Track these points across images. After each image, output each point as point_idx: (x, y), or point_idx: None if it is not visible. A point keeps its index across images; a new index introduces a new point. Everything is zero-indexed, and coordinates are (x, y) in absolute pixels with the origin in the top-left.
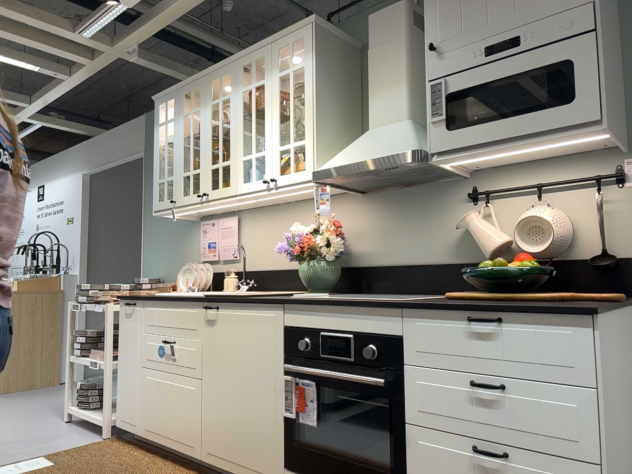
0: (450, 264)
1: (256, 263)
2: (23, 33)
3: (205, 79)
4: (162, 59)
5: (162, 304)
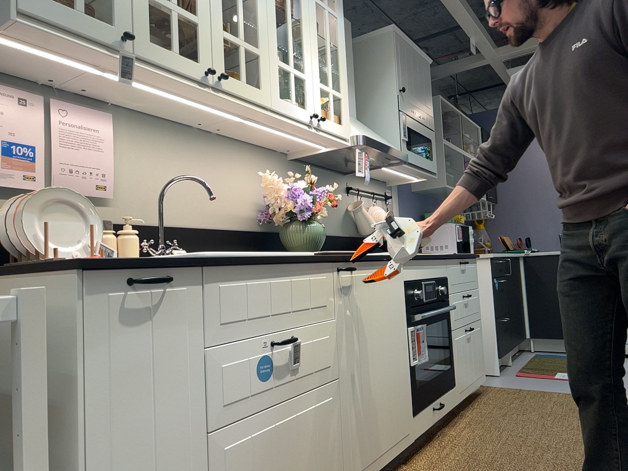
0: (342, 236)
1: (150, 211)
2: None
3: None
4: None
5: (257, 273)
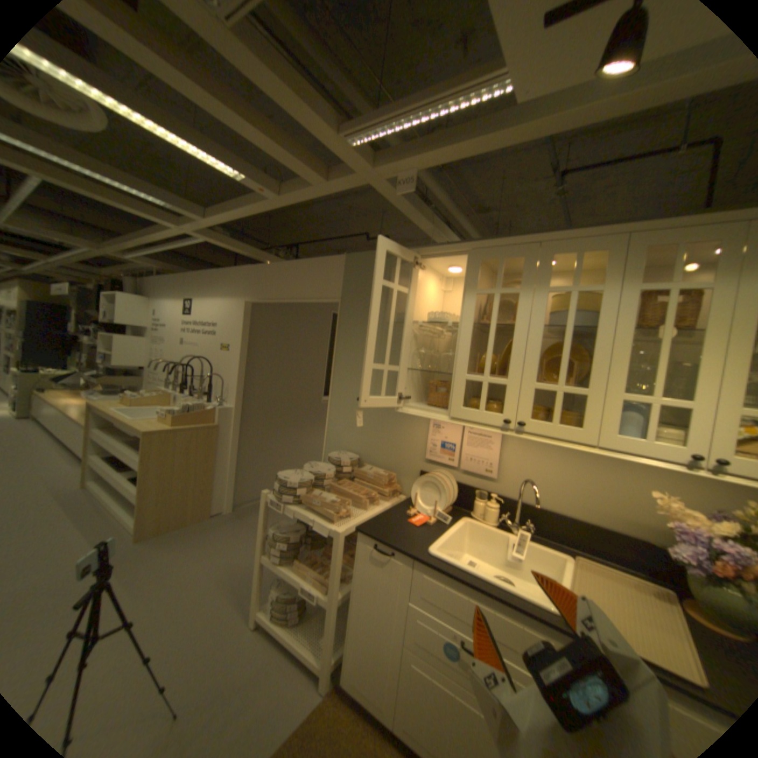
0: None
1: (528, 493)
2: (246, 113)
3: (538, 247)
4: (413, 192)
5: (459, 587)
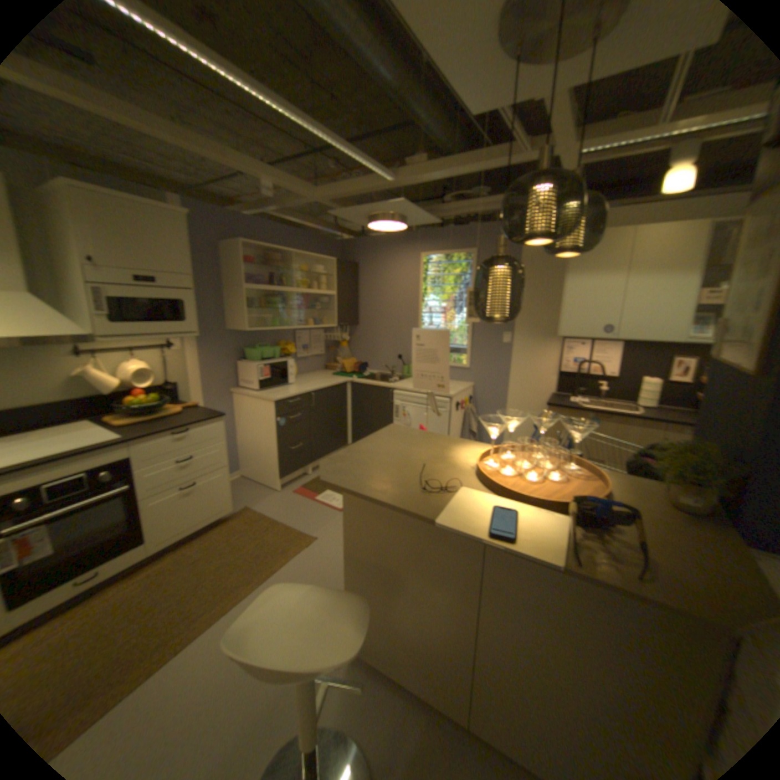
0: (64, 401)
1: None
2: None
3: None
4: None
5: None
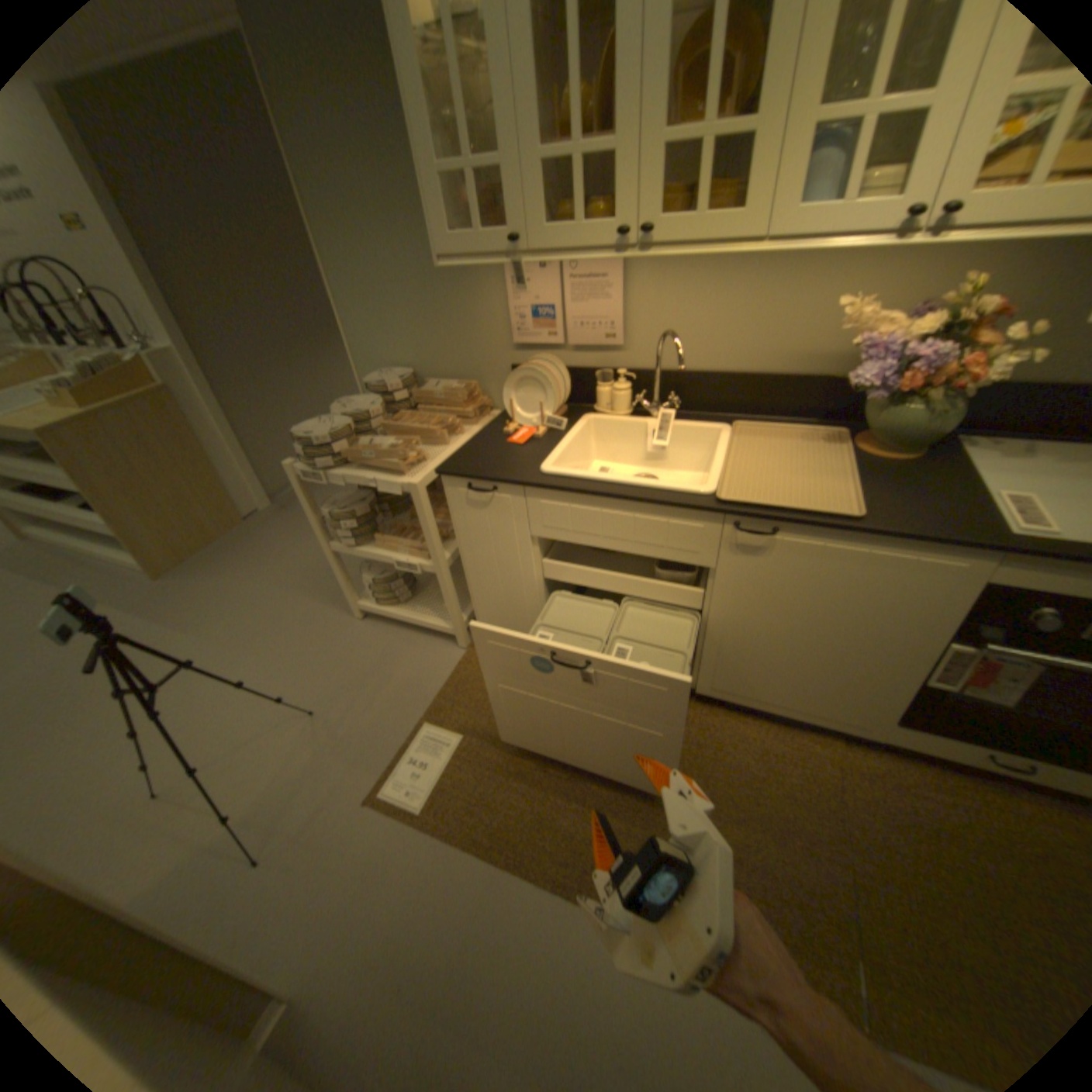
0: None
1: (668, 355)
2: None
3: None
4: None
5: (587, 502)
